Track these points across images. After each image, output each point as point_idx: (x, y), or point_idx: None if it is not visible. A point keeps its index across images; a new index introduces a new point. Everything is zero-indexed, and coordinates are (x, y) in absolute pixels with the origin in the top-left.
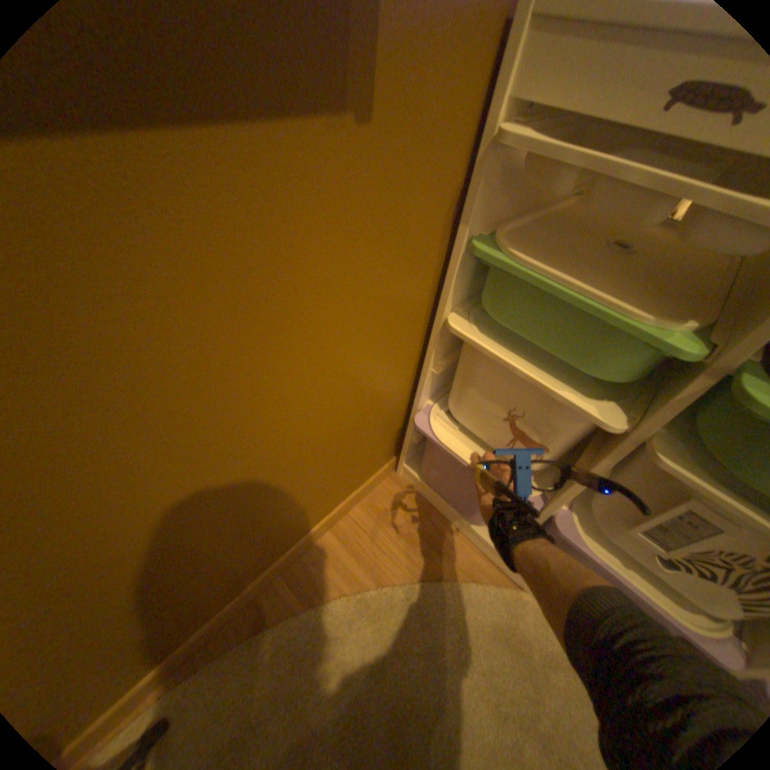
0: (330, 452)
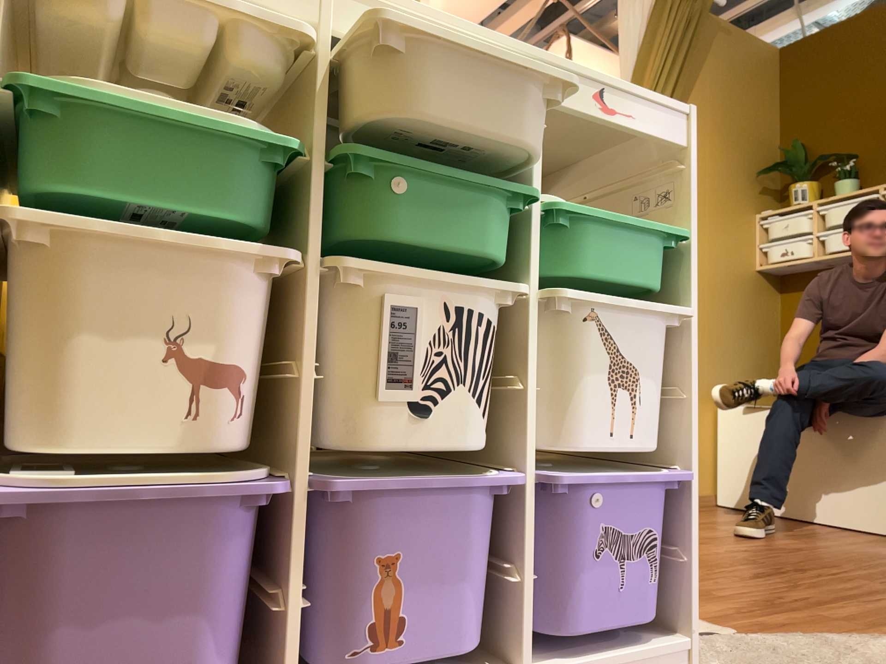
0: None
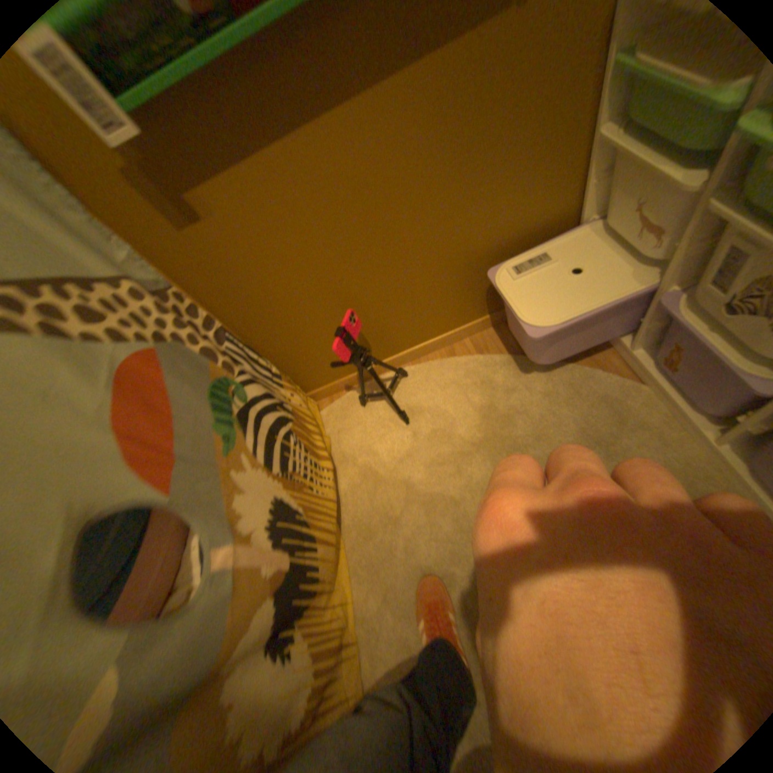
0: (502, 242)
